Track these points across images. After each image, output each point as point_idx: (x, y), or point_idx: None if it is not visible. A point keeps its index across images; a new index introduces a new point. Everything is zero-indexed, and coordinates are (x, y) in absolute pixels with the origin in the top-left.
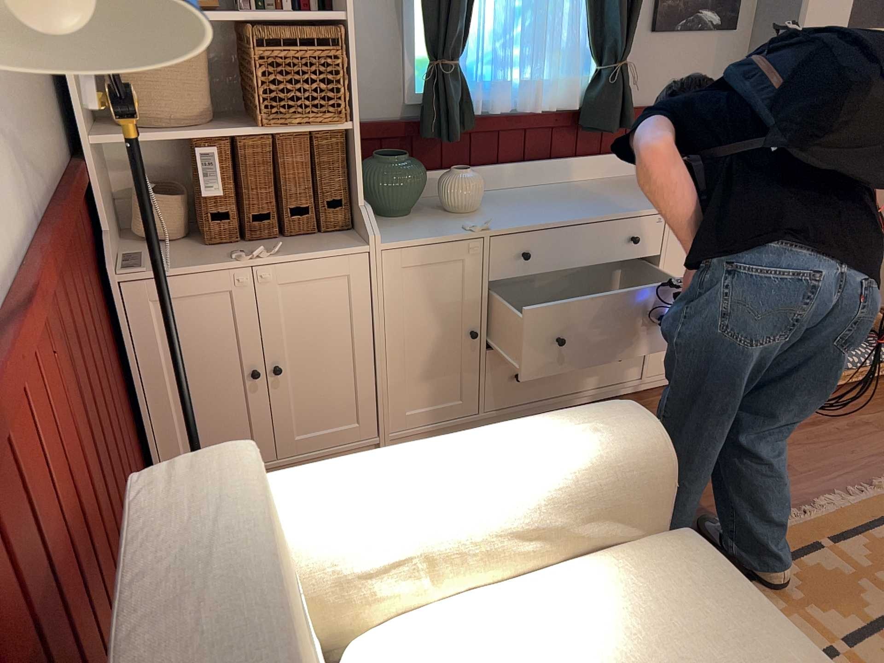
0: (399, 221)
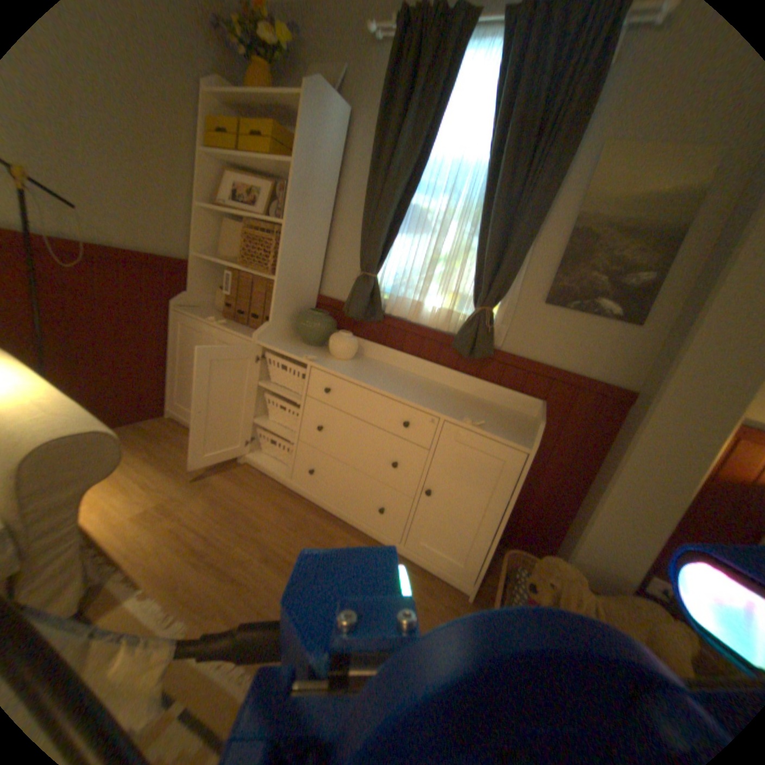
0: (301, 345)
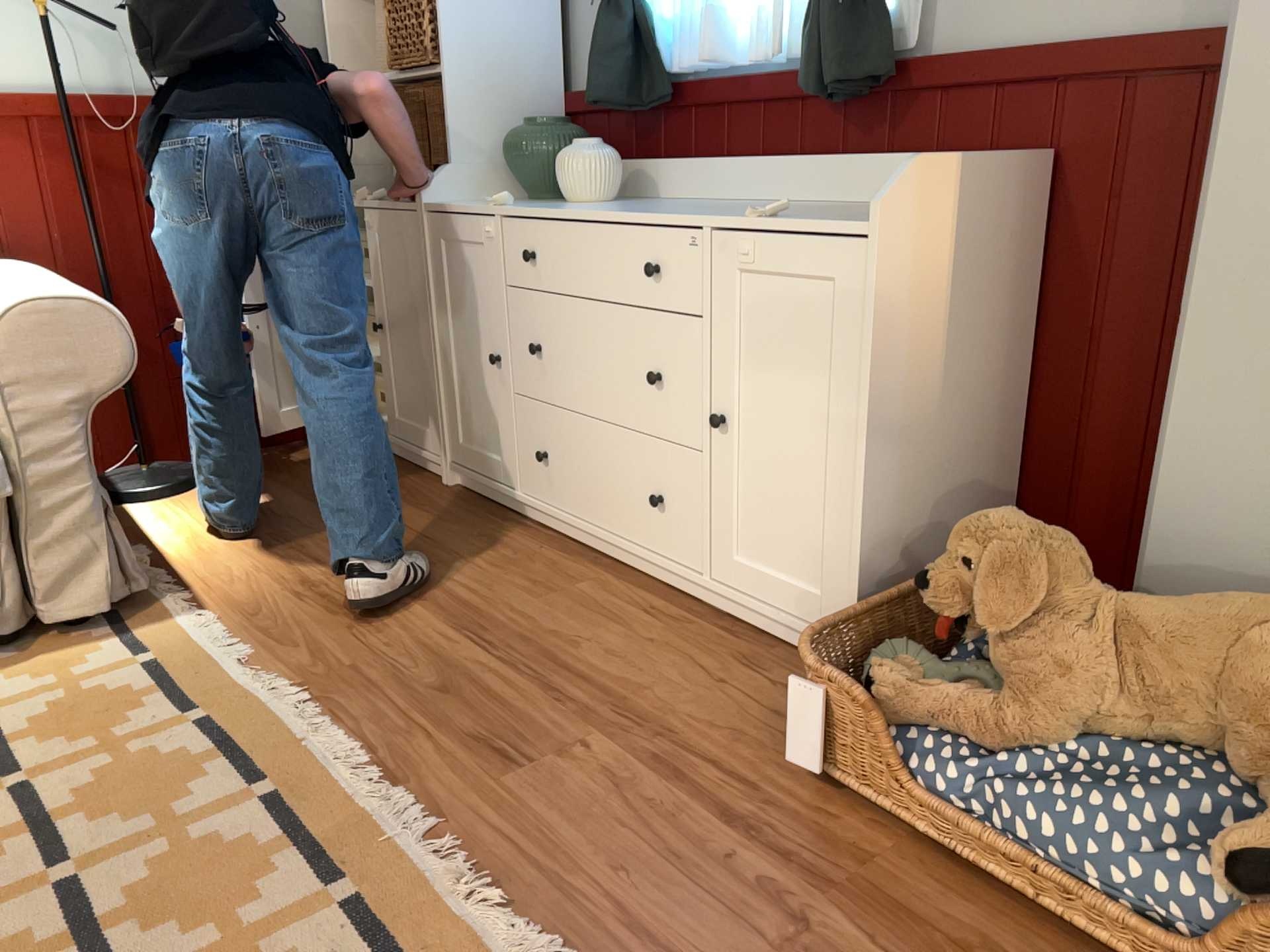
0: (516, 203)
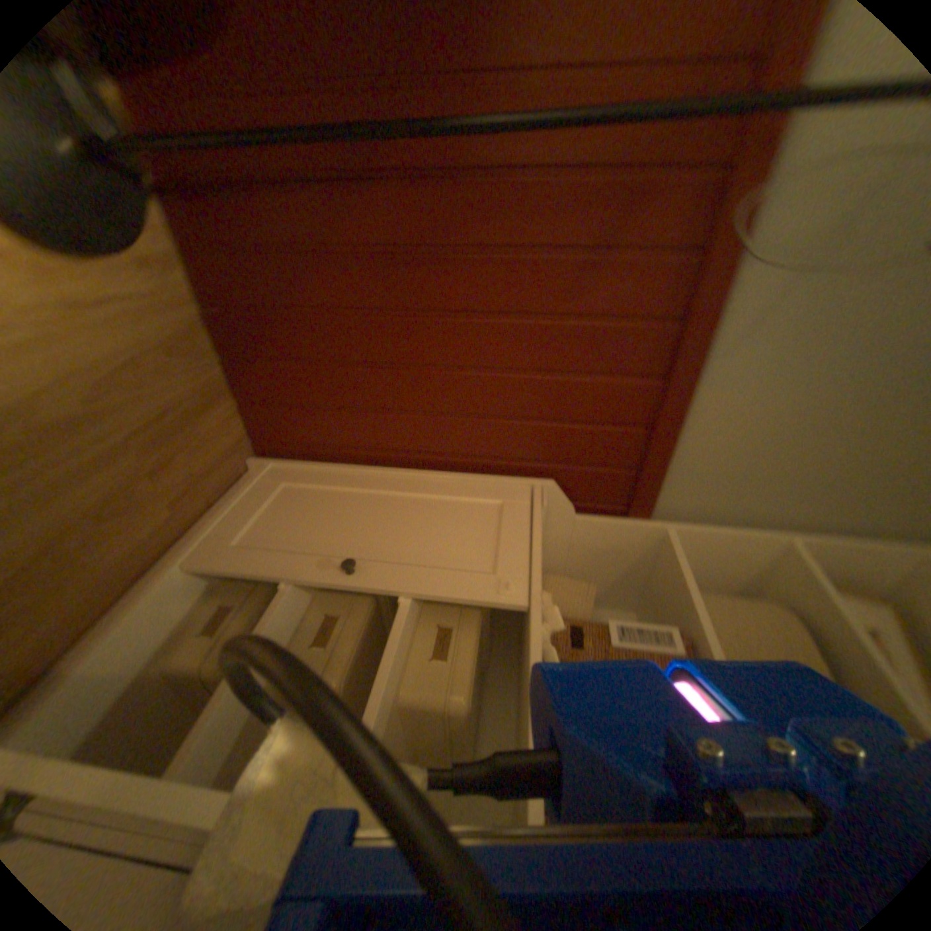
0: None
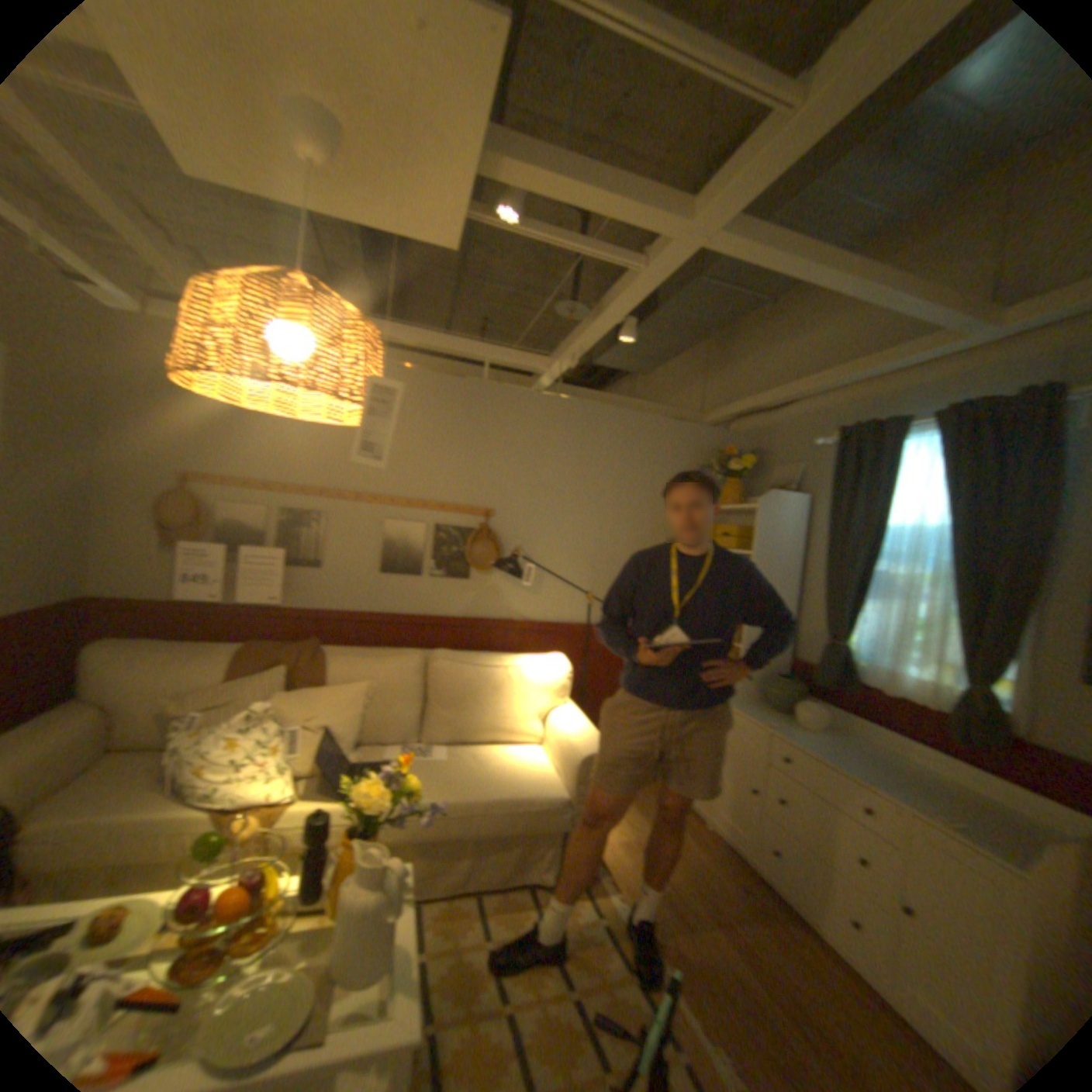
0: (768, 712)
